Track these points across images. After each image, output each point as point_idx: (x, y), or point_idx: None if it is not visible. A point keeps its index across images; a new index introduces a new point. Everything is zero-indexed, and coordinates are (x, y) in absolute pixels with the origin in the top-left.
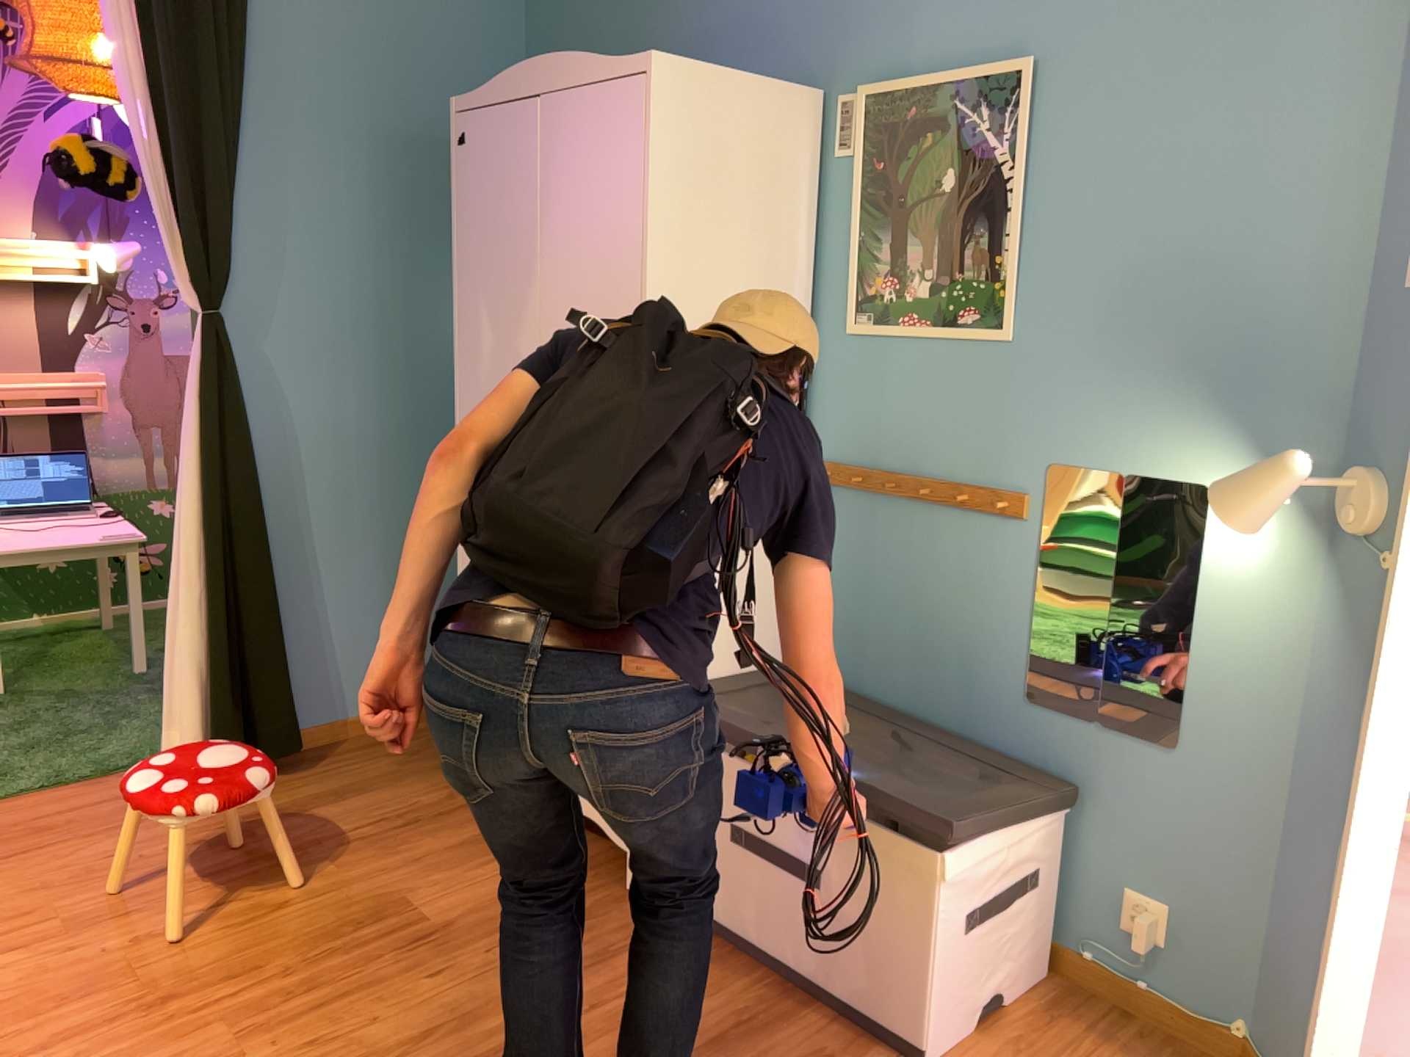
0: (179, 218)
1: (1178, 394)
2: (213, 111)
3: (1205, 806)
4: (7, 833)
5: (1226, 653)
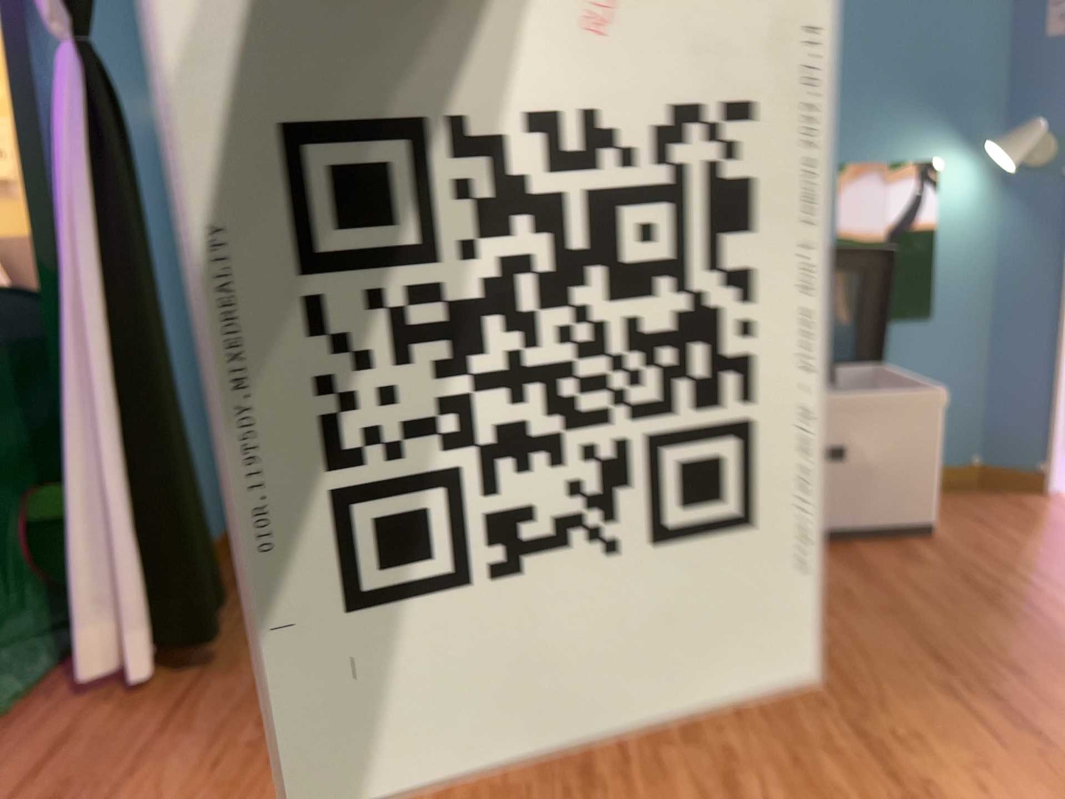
0: None
1: (920, 108)
2: None
3: (951, 346)
4: None
5: (957, 254)
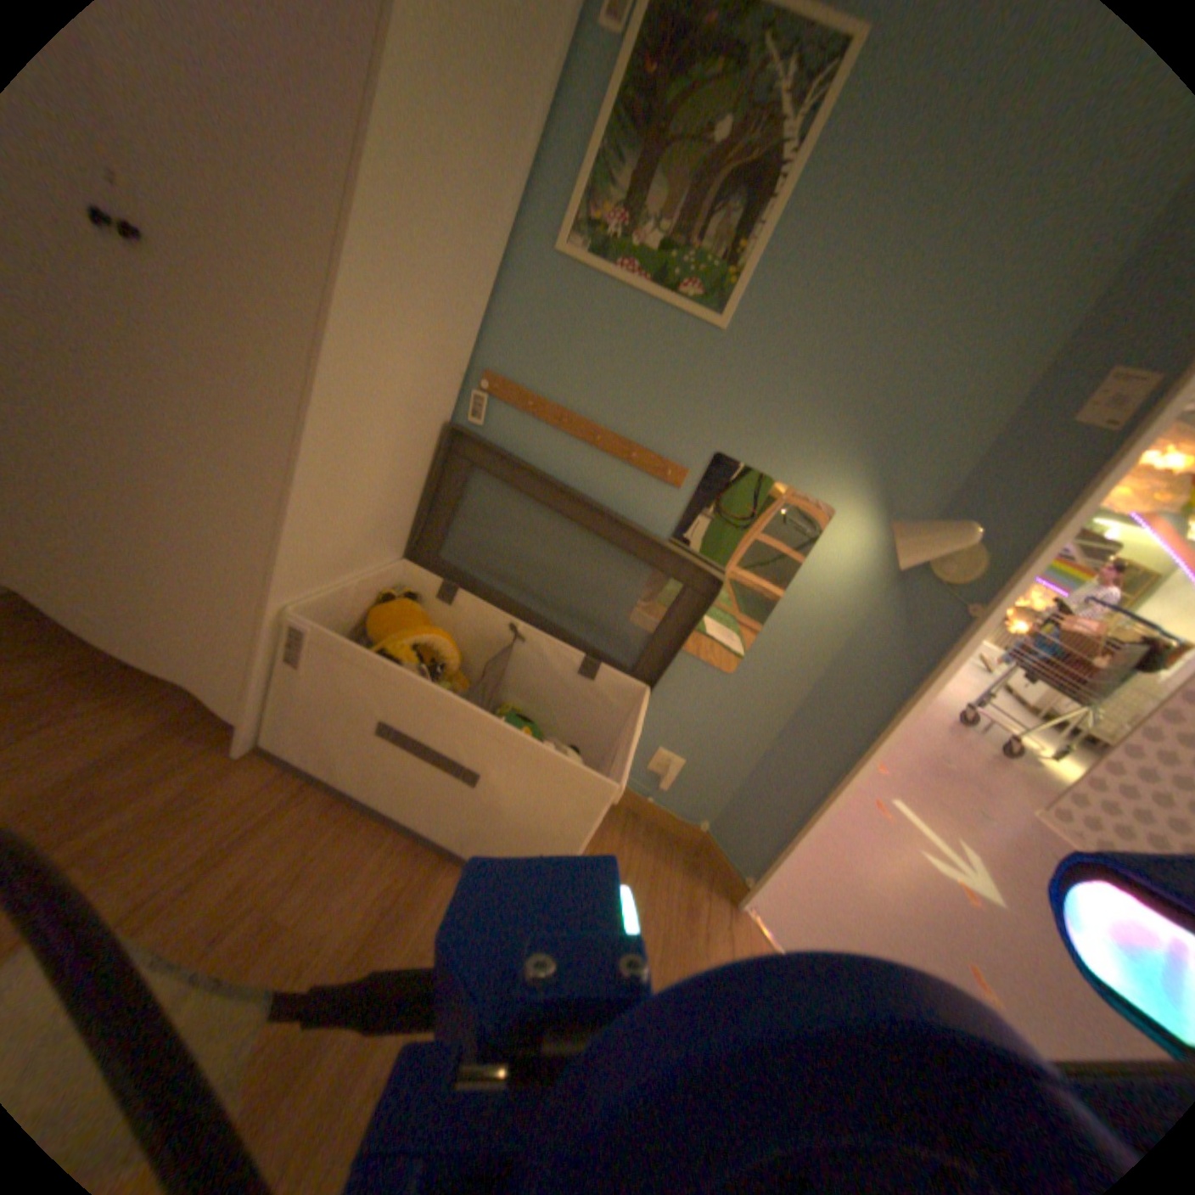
0: None
1: (846, 434)
2: None
3: (736, 711)
4: None
5: (794, 624)
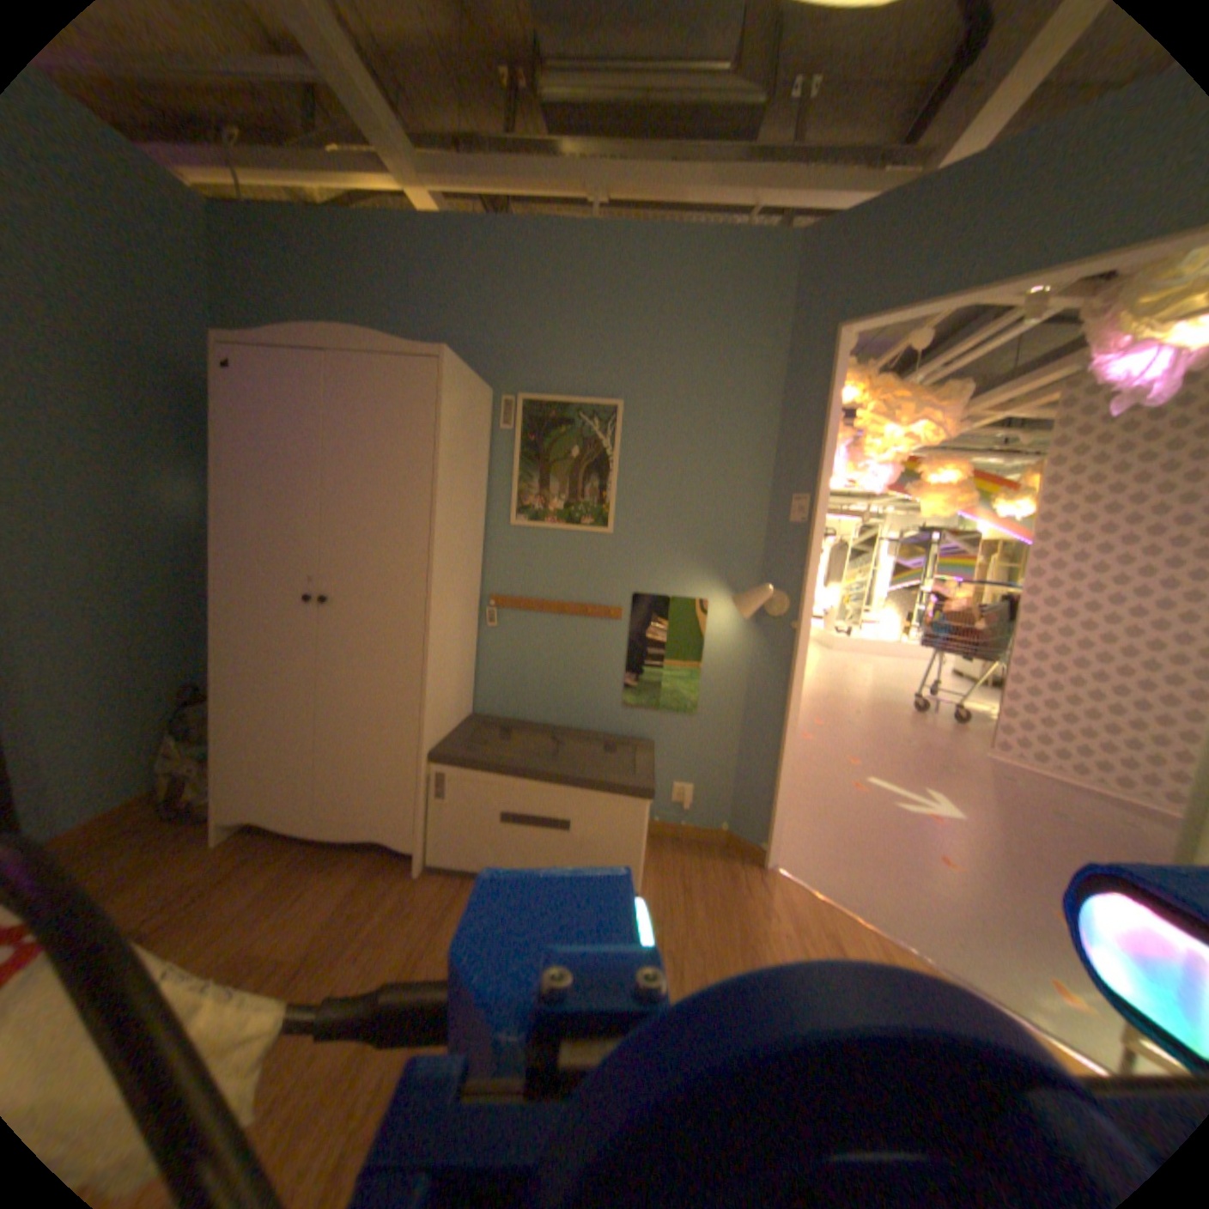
0: None
1: (693, 561)
2: None
3: (707, 737)
4: None
5: (715, 670)
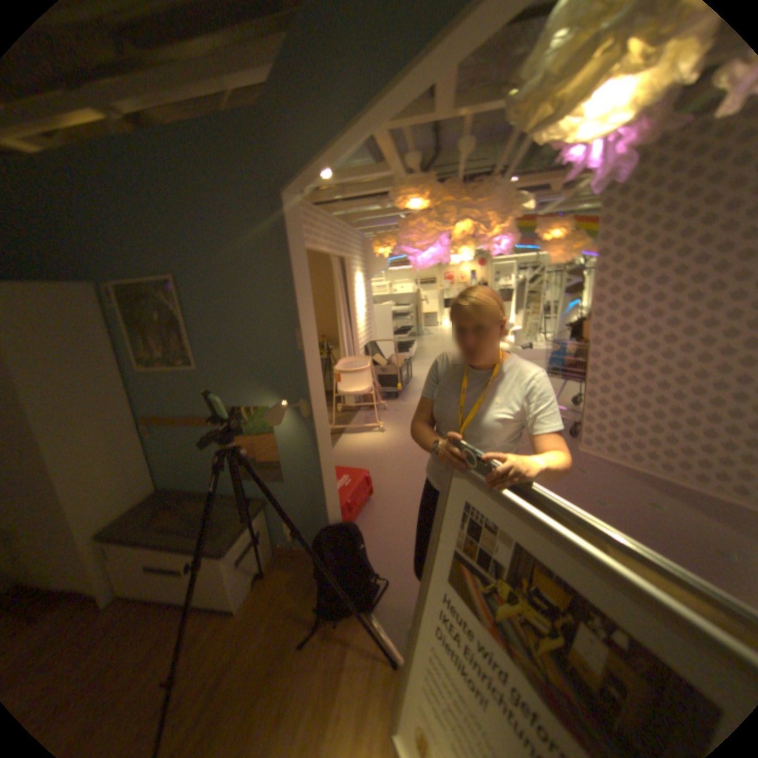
0: None
1: (252, 383)
2: None
3: (295, 497)
4: None
5: (288, 454)
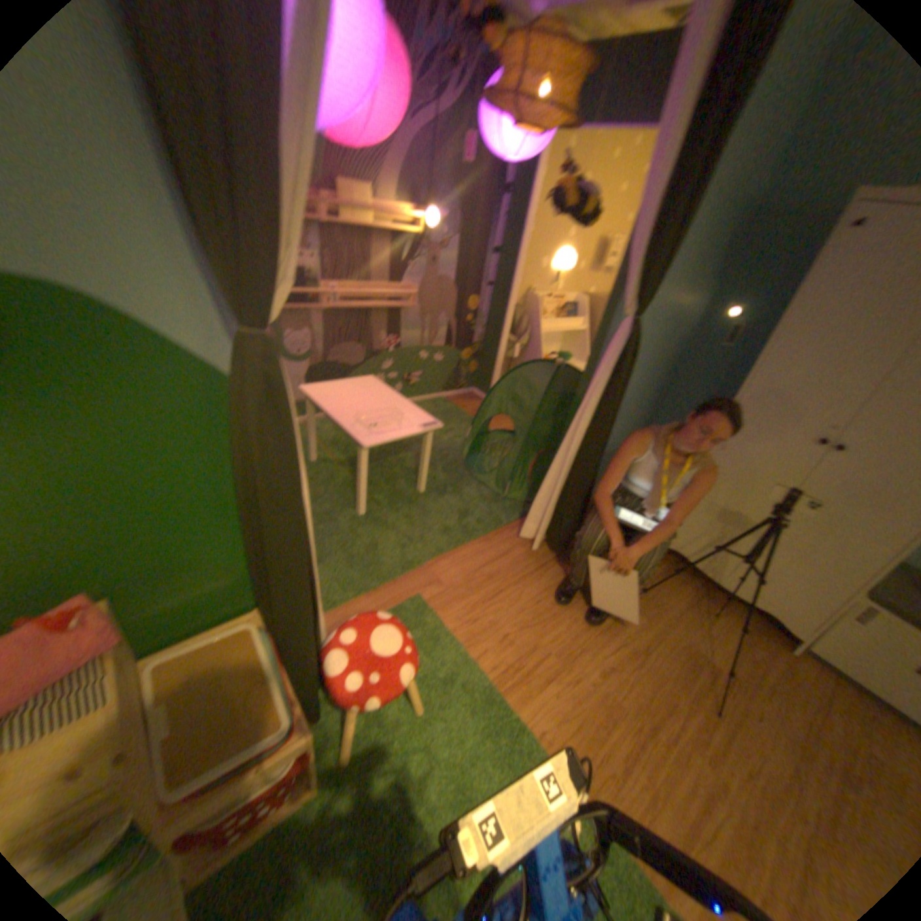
0: (647, 256)
1: None
2: (709, 182)
3: None
4: (478, 579)
5: None
